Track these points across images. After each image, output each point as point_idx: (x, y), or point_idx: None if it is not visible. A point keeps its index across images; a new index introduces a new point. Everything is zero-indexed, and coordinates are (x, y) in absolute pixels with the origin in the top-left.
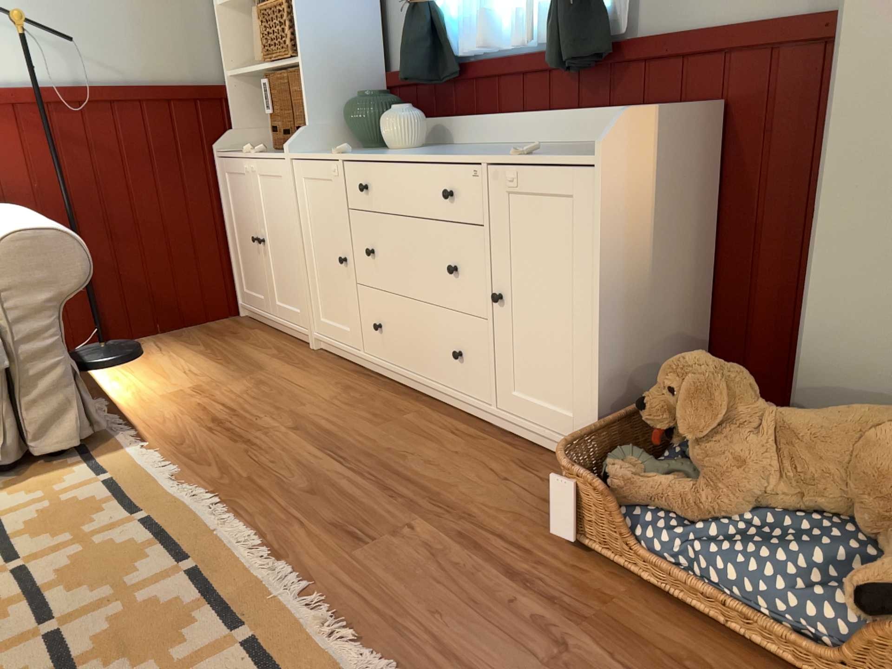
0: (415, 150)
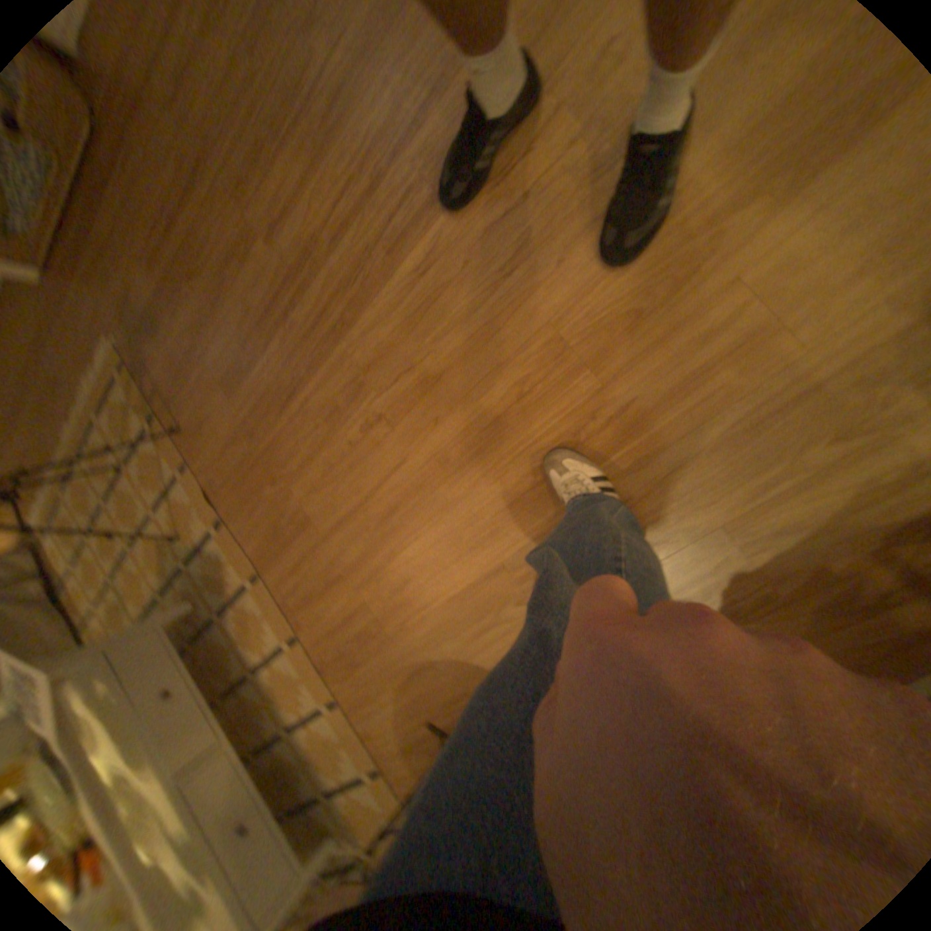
0: None
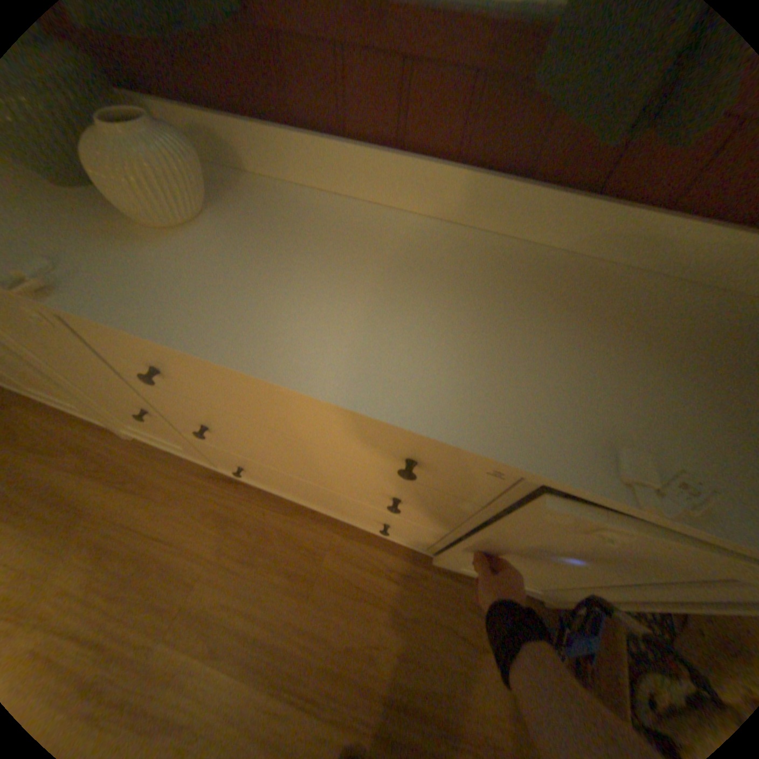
0: (214, 238)
